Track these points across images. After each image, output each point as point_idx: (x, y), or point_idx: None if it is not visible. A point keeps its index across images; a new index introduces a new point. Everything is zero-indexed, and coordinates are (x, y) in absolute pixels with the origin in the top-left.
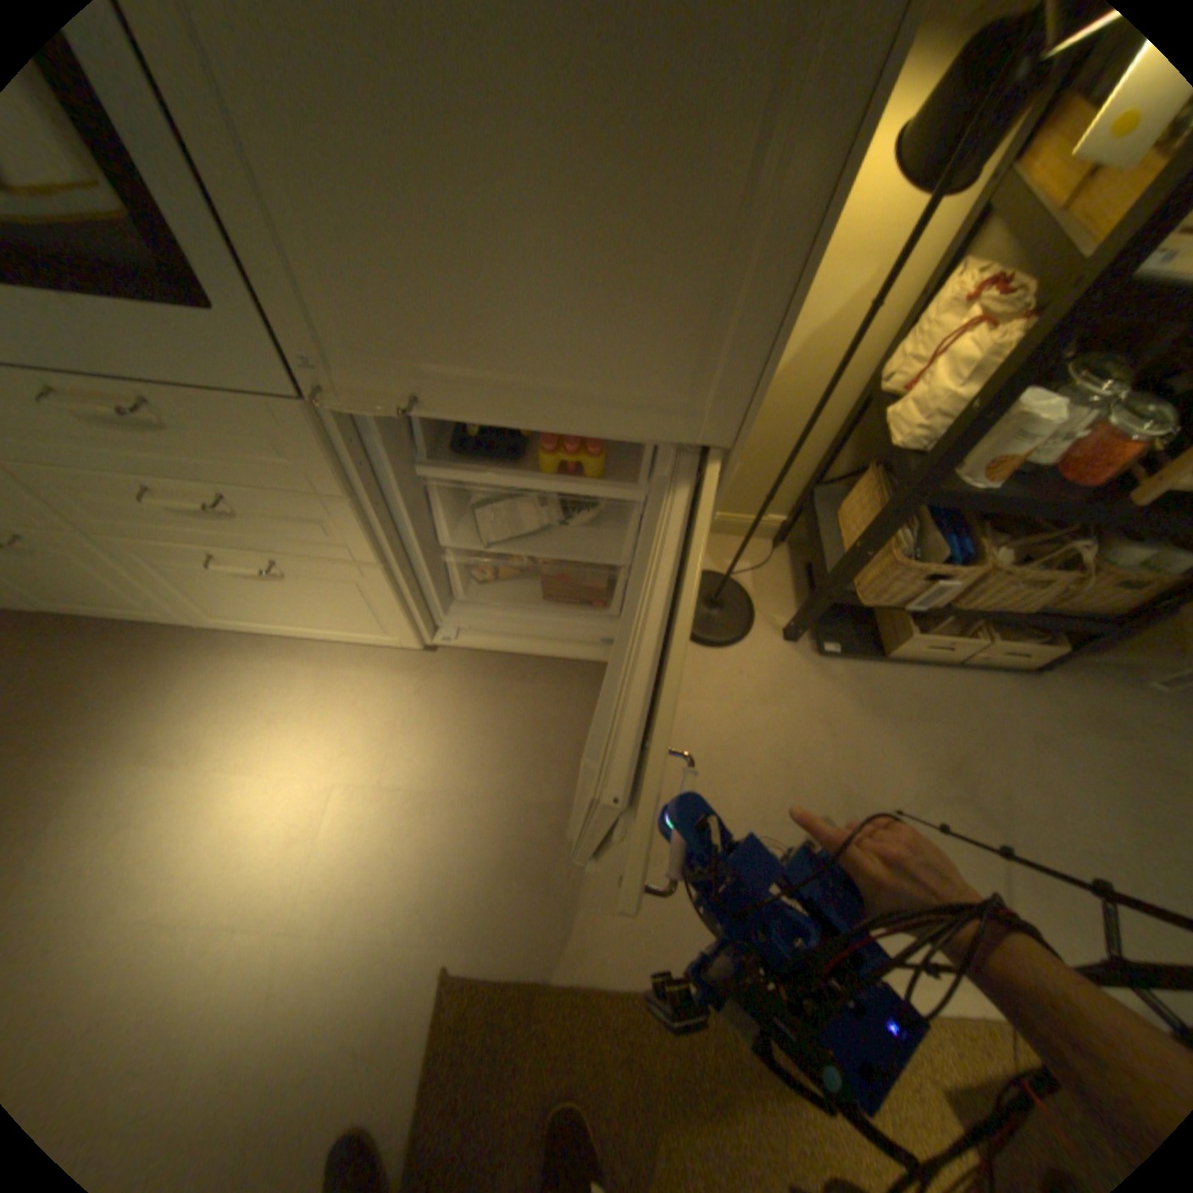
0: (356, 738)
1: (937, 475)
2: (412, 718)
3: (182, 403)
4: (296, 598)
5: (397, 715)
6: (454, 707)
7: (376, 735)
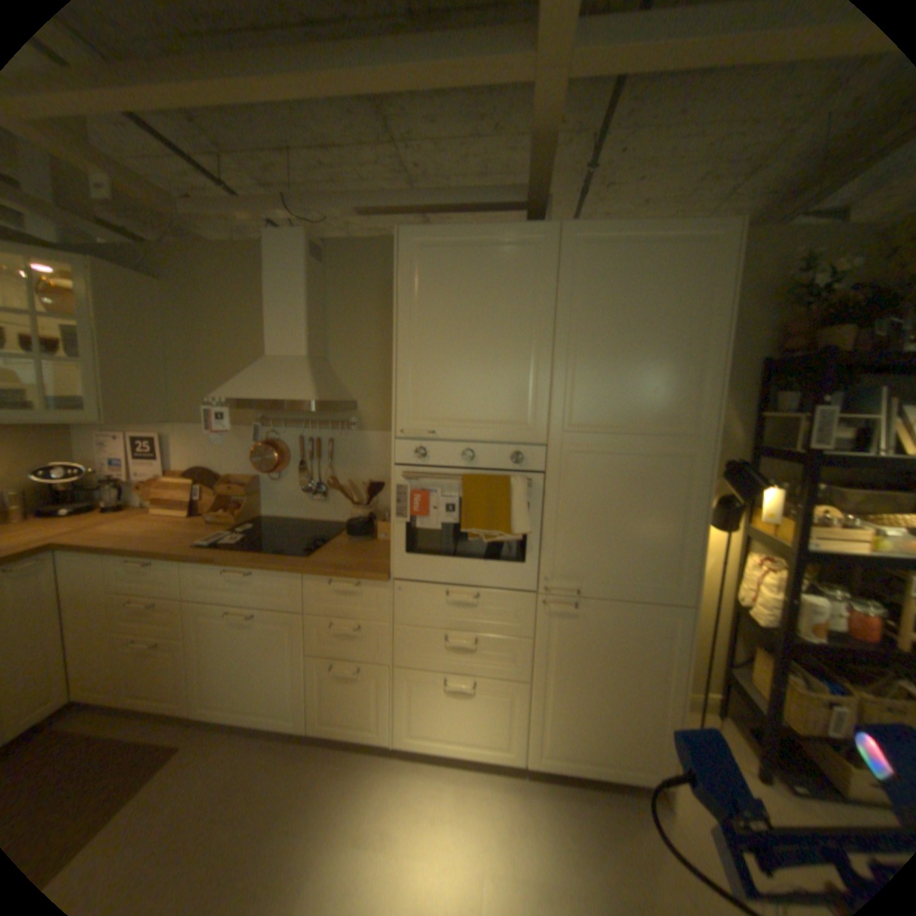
0: (490, 837)
1: (789, 633)
2: (523, 825)
3: (492, 594)
4: (472, 713)
5: (513, 821)
6: (549, 819)
7: (503, 836)
